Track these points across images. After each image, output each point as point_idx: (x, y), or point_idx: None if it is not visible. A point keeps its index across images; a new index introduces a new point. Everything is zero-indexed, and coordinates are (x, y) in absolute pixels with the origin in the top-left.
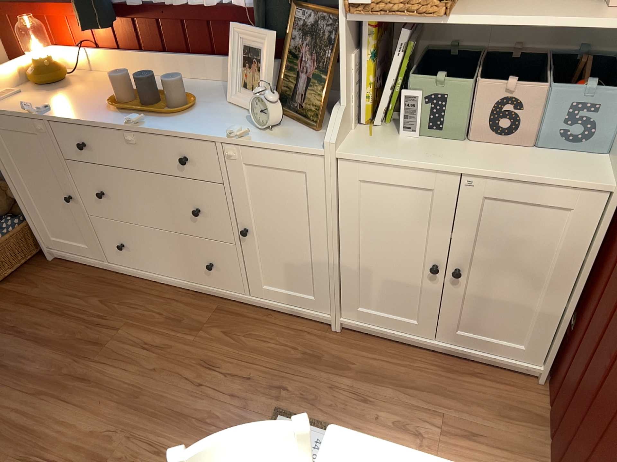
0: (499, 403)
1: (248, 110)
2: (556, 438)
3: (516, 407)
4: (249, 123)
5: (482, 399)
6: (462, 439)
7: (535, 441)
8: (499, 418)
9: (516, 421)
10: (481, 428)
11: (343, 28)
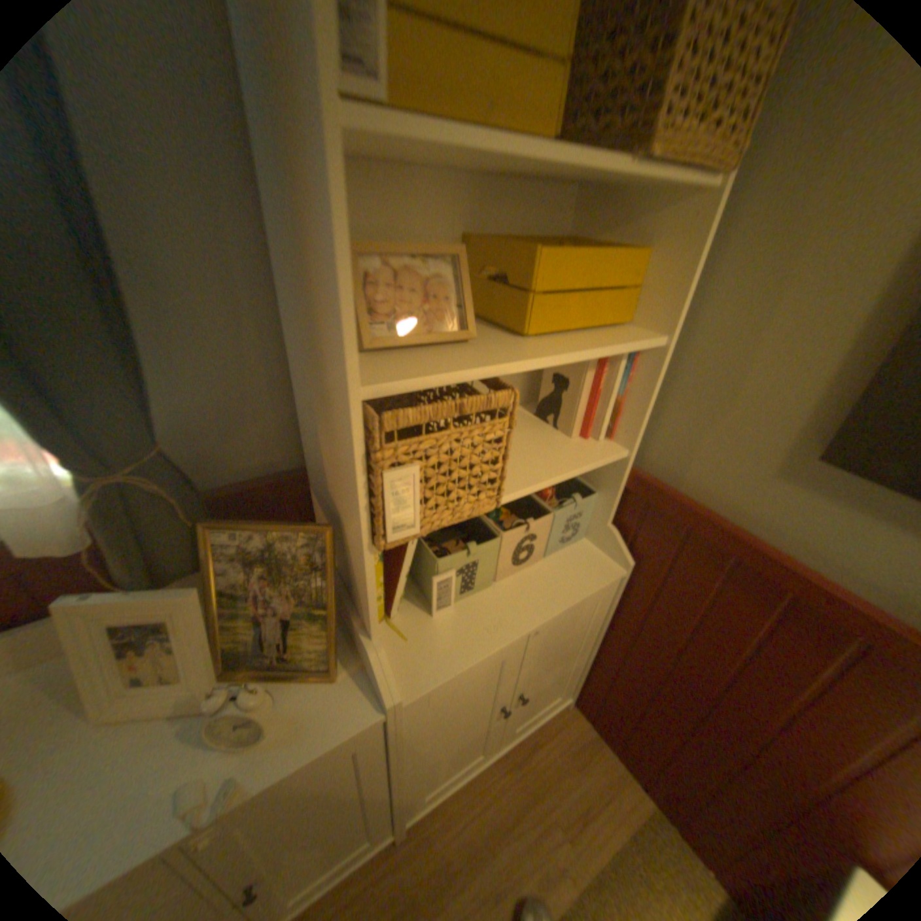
0: (569, 762)
1: (166, 721)
2: (624, 757)
3: (579, 753)
4: (203, 754)
5: (559, 772)
6: (585, 834)
7: (612, 772)
8: (581, 777)
9: (591, 767)
10: (583, 804)
11: (364, 565)
